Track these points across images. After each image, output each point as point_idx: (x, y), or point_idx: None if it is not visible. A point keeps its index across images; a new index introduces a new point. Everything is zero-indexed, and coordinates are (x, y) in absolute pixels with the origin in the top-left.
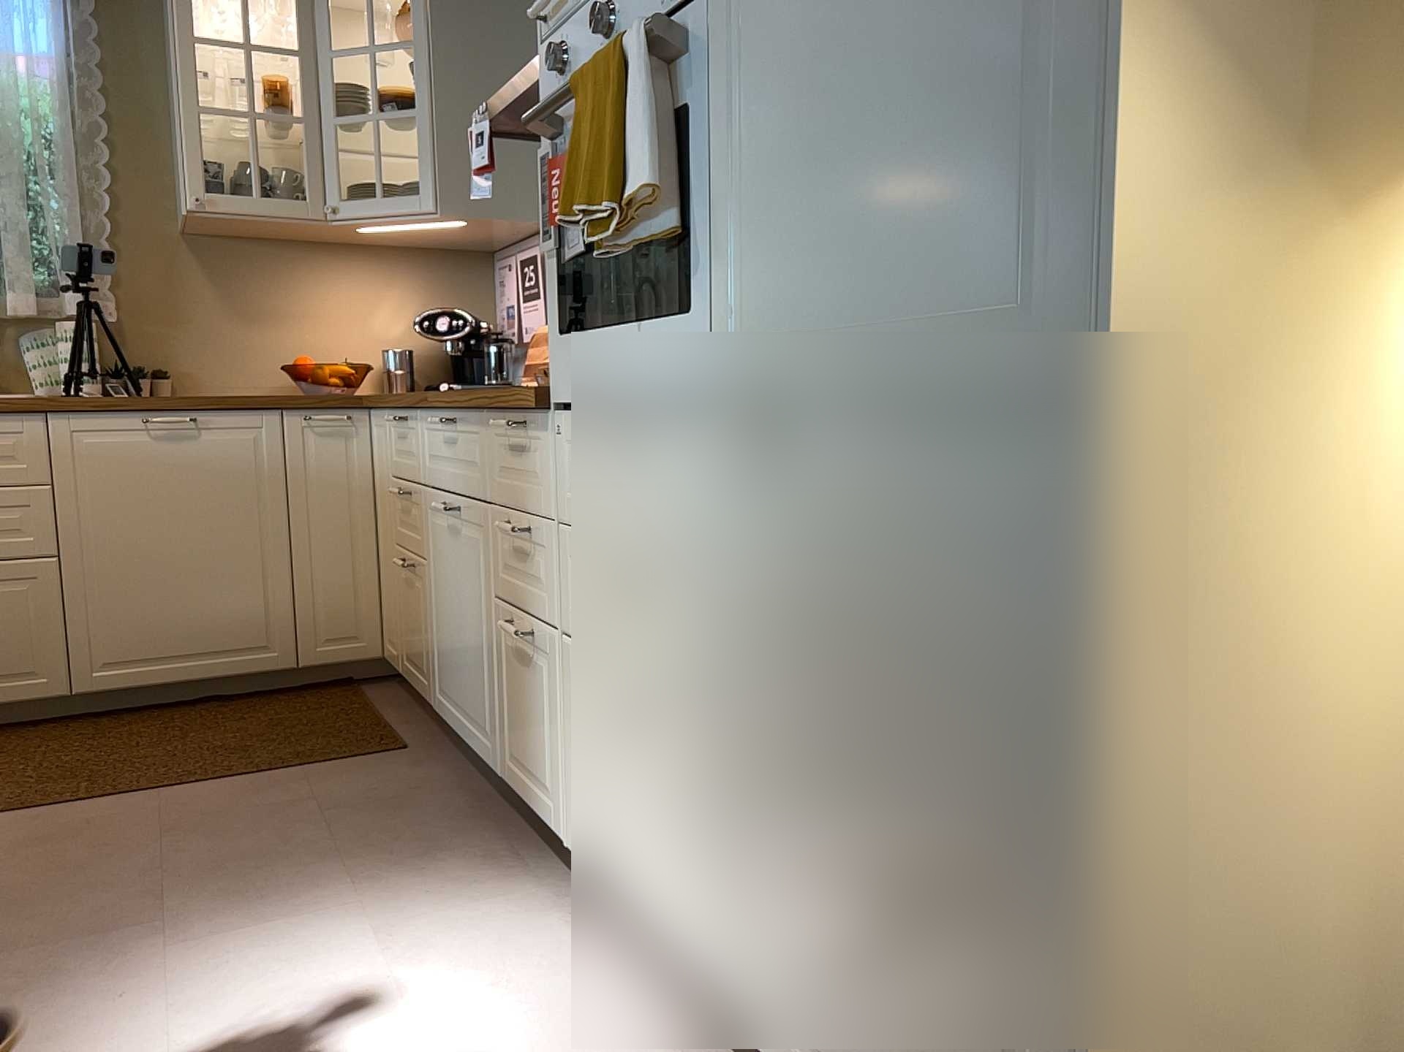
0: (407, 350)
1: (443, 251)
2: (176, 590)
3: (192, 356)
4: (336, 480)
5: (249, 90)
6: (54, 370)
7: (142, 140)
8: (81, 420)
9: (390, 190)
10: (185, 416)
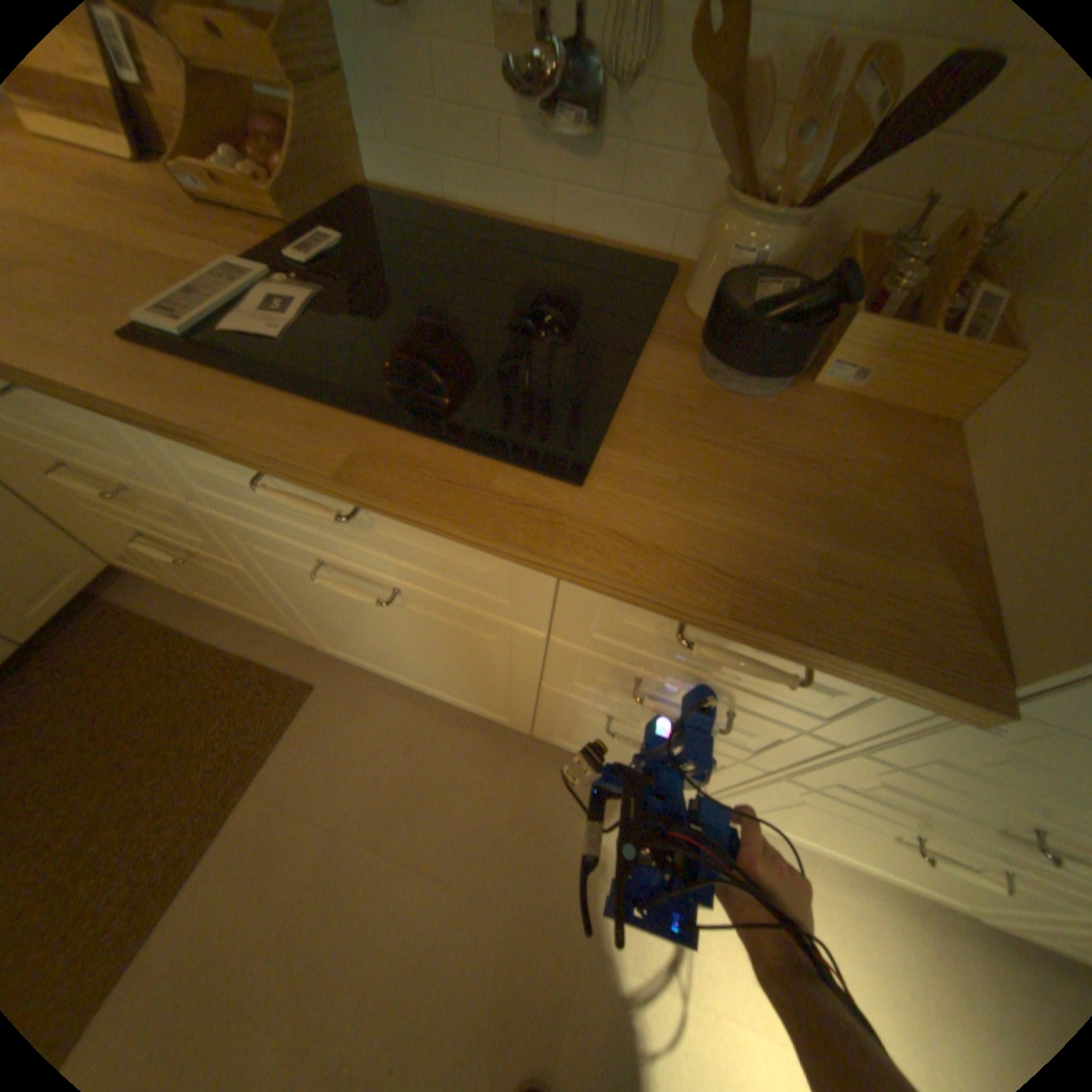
0: None
1: None
2: None
3: None
4: None
5: None
6: None
7: None
8: None
9: None
10: None
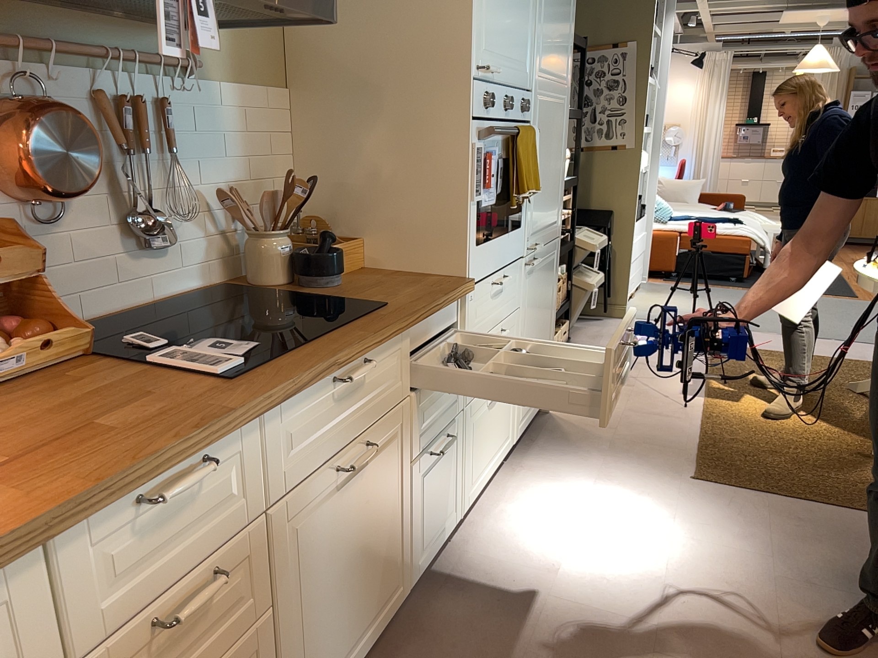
0: None
1: None
2: None
3: None
4: None
5: None
6: None
7: None
8: None
9: None
10: None
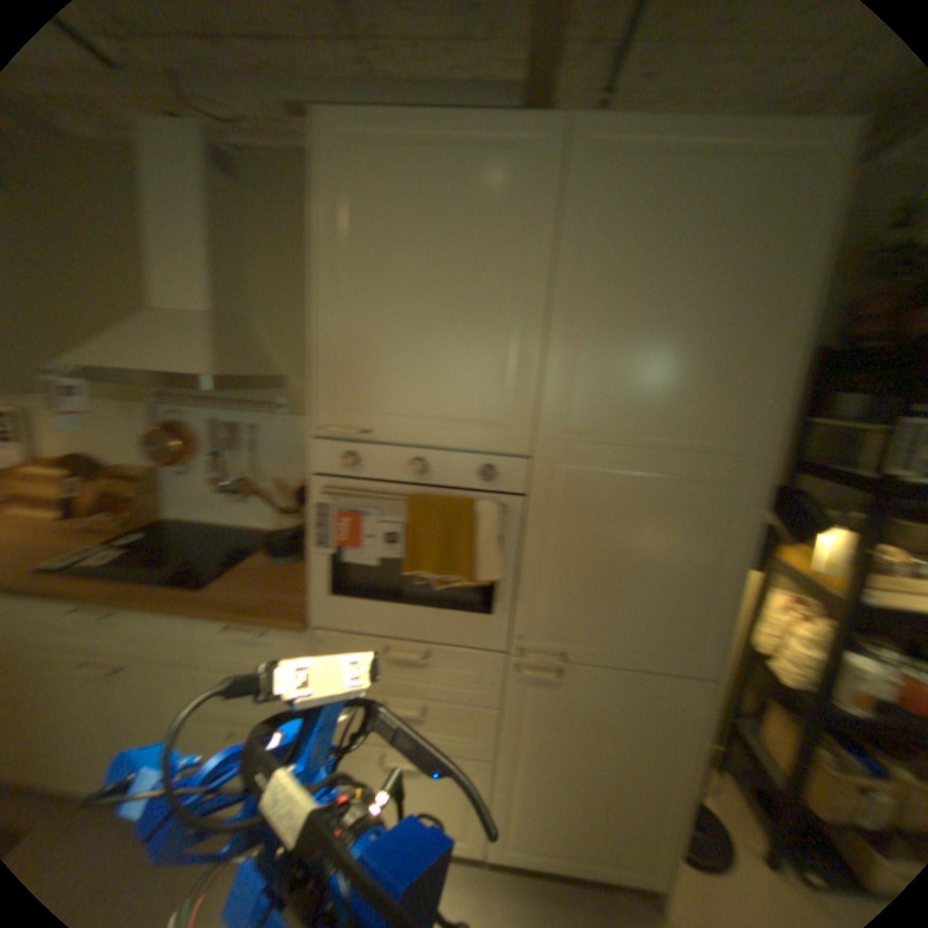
0: None
1: None
2: None
3: None
4: None
5: None
6: None
7: None
8: None
9: None
10: None
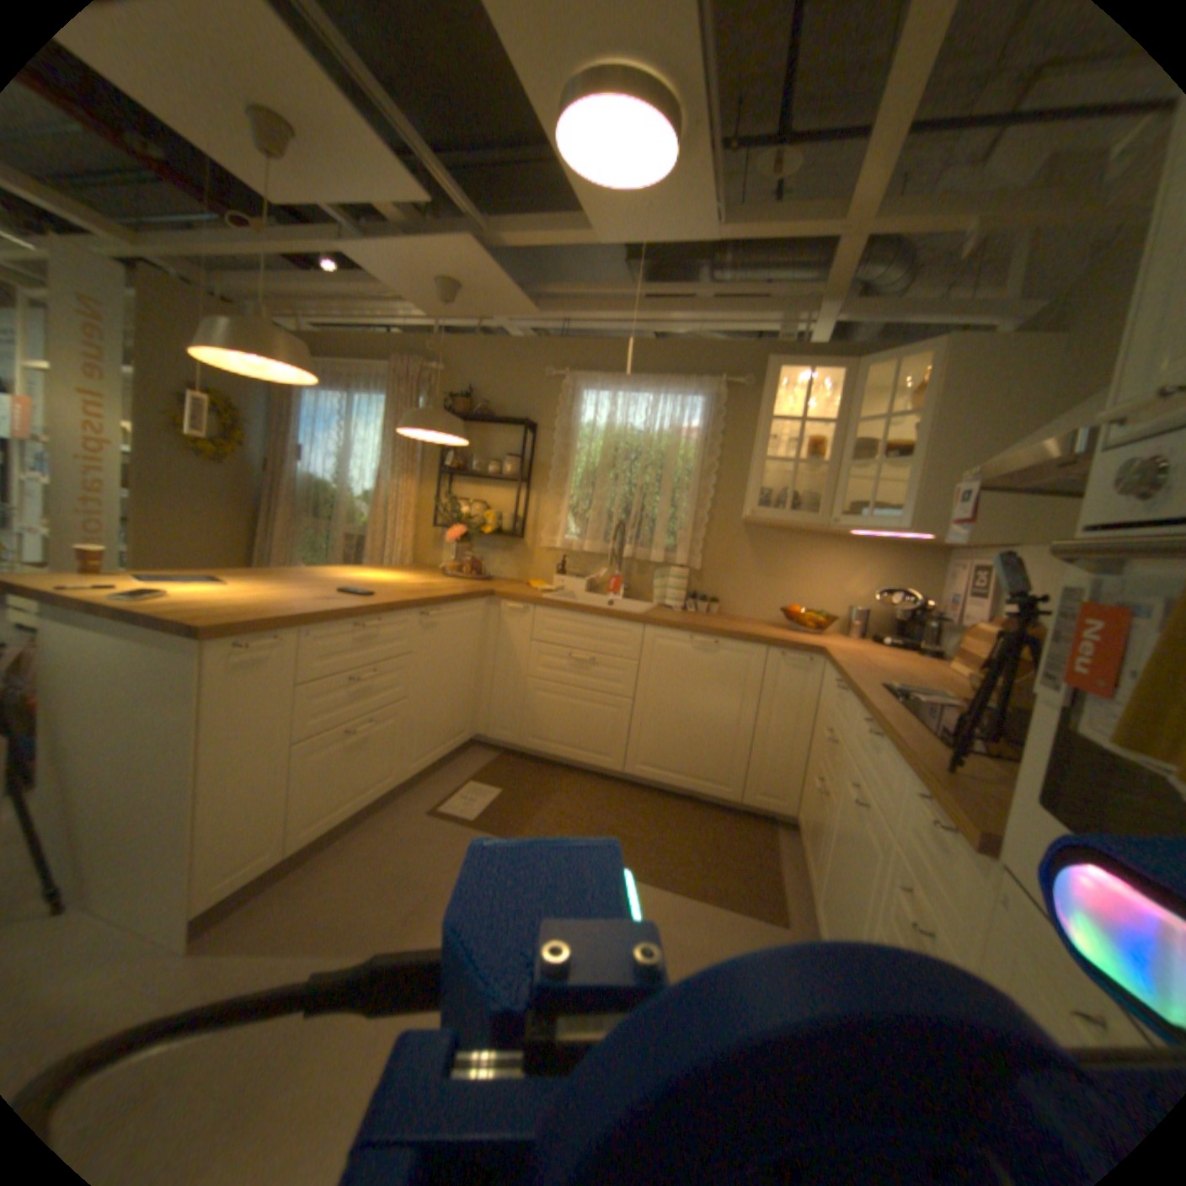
0: (867, 609)
1: (910, 546)
2: (685, 735)
3: (733, 592)
4: (793, 697)
5: (799, 444)
6: (664, 591)
7: (734, 472)
8: (659, 631)
9: (879, 508)
10: (712, 639)
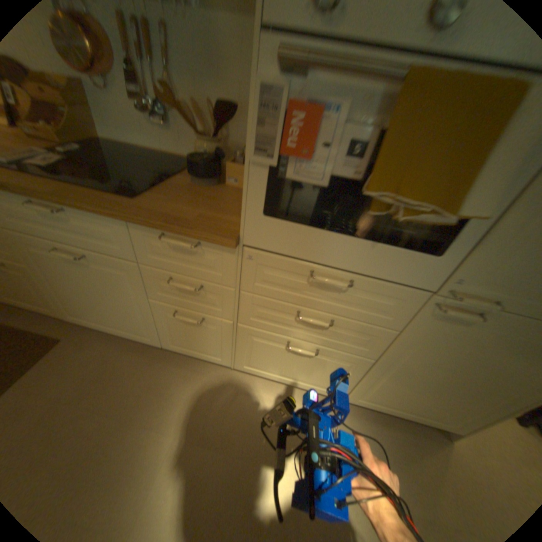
0: None
1: None
2: None
3: None
4: None
5: None
6: None
7: None
8: None
9: None
10: None
